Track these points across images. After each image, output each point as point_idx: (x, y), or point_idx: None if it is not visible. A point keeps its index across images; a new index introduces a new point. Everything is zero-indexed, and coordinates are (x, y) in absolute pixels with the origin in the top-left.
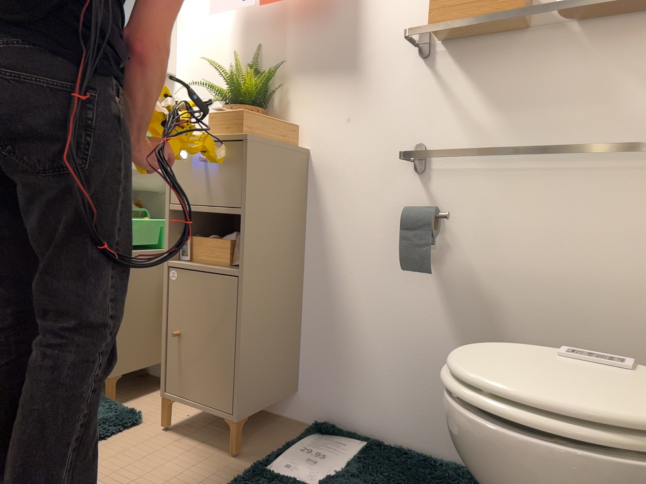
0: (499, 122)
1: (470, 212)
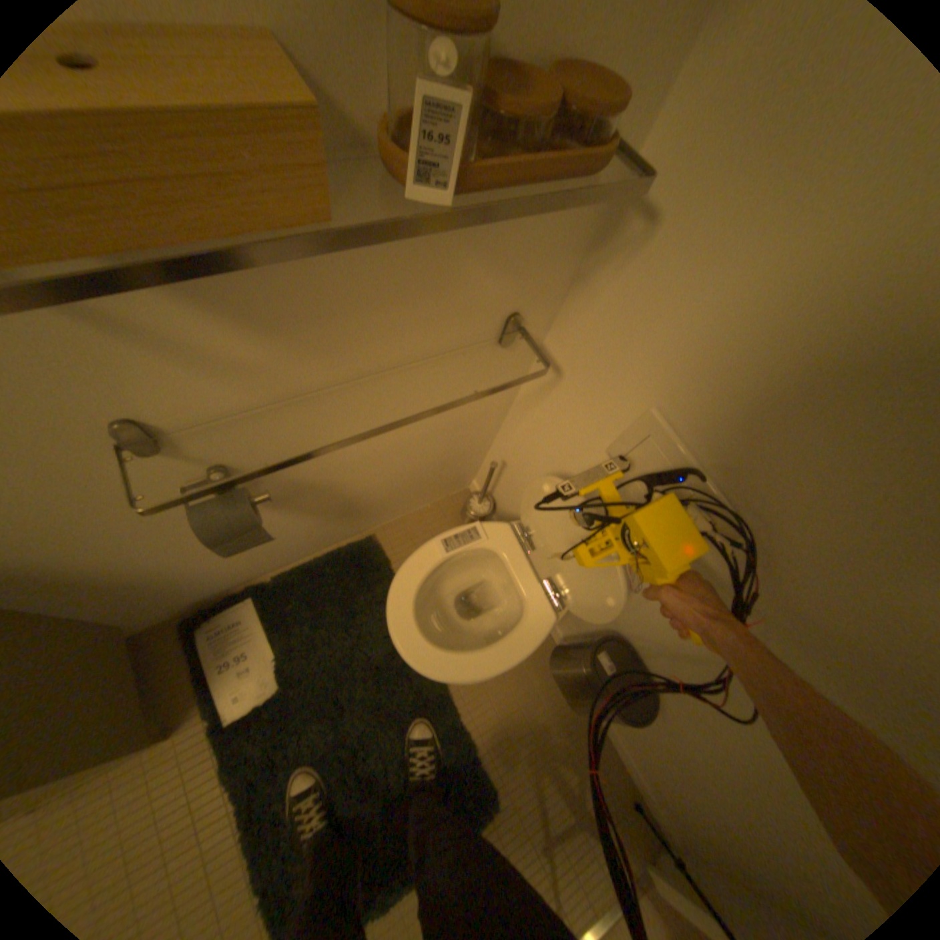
0: (287, 345)
1: (278, 448)
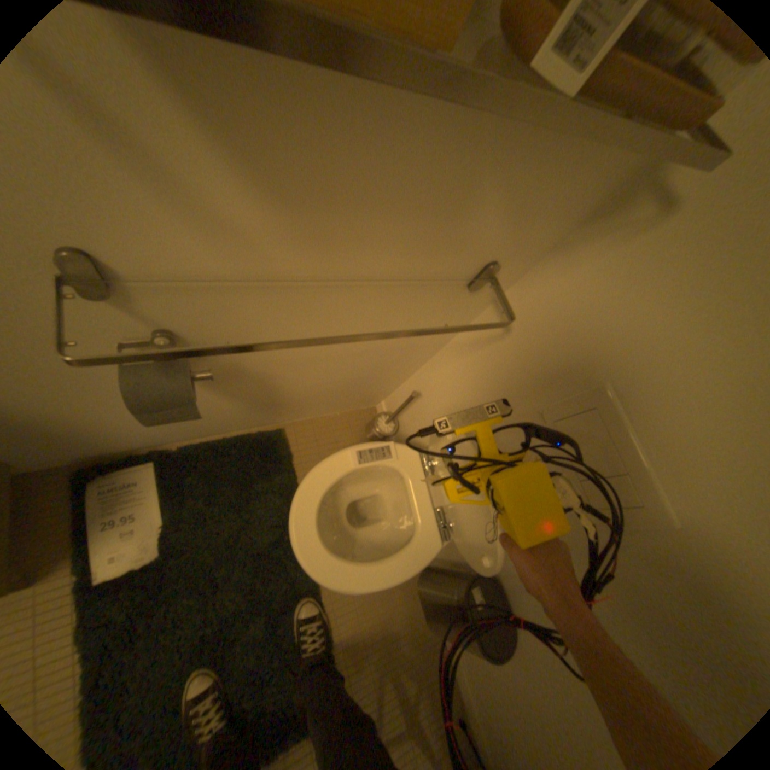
0: (287, 221)
1: (233, 329)
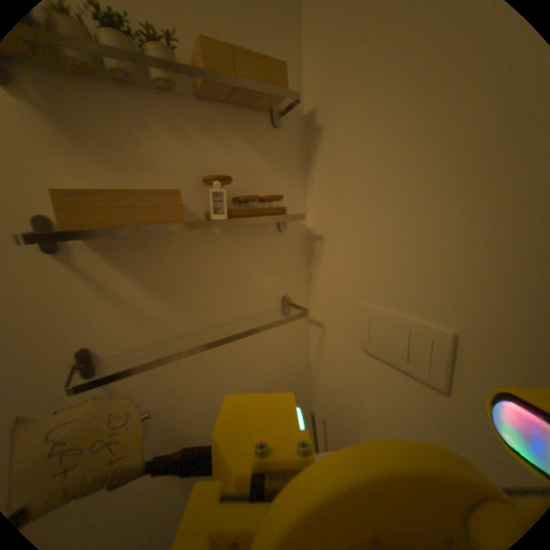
0: (175, 306)
1: (166, 387)
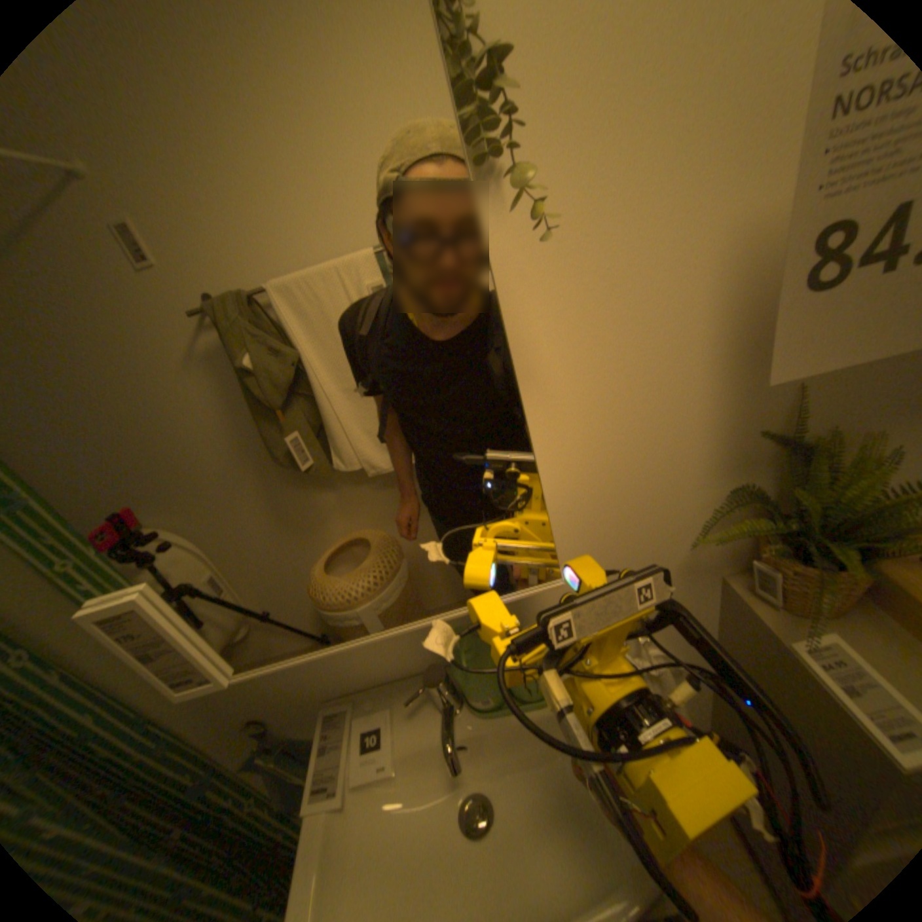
0: None
1: None
